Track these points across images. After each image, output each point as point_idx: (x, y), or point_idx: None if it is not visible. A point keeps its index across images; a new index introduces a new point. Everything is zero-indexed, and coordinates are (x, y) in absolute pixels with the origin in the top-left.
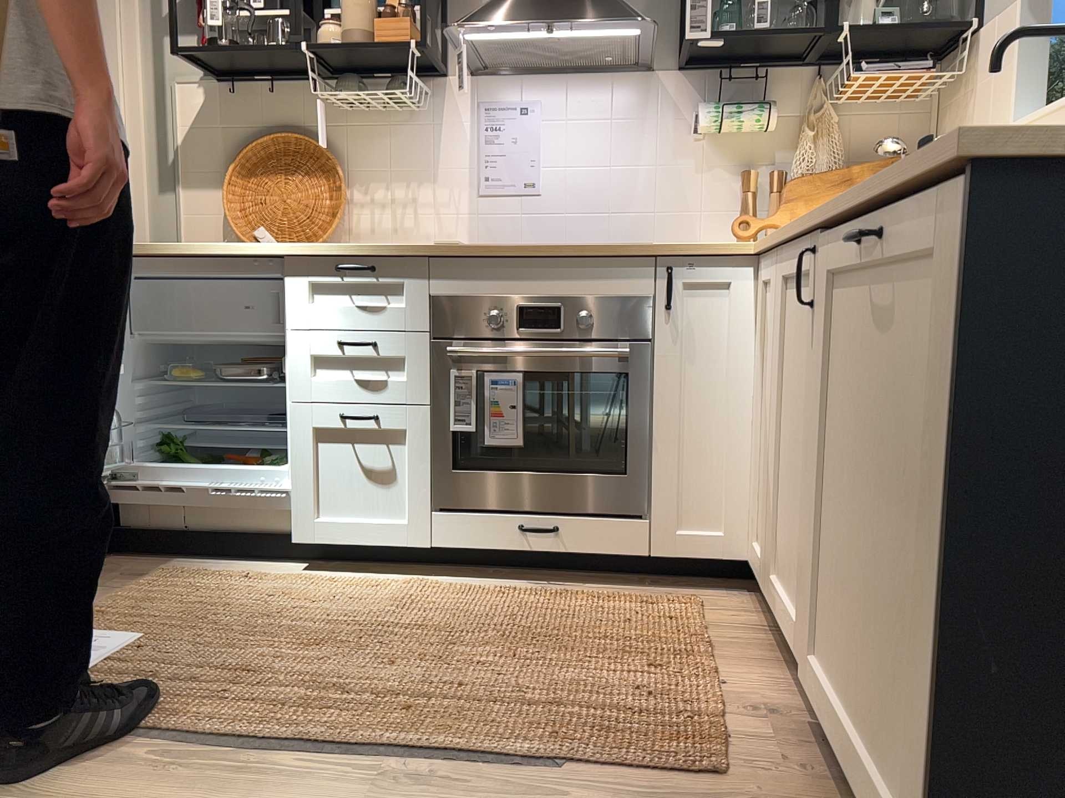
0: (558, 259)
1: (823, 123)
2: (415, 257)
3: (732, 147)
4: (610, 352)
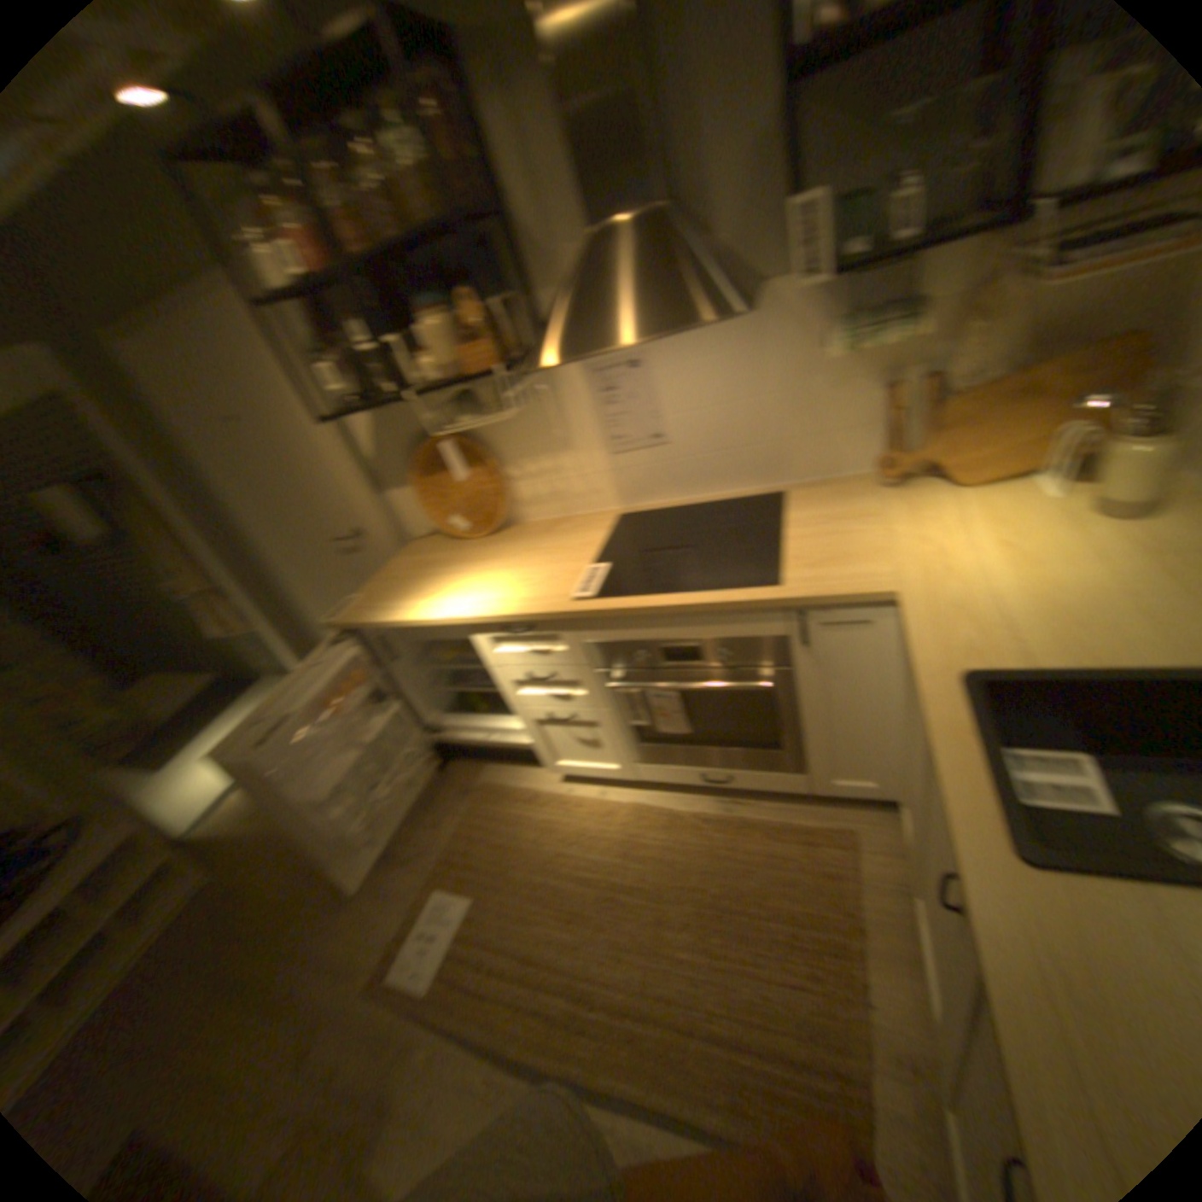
0: (682, 612)
1: (1001, 297)
2: (556, 619)
3: (873, 348)
4: (746, 684)
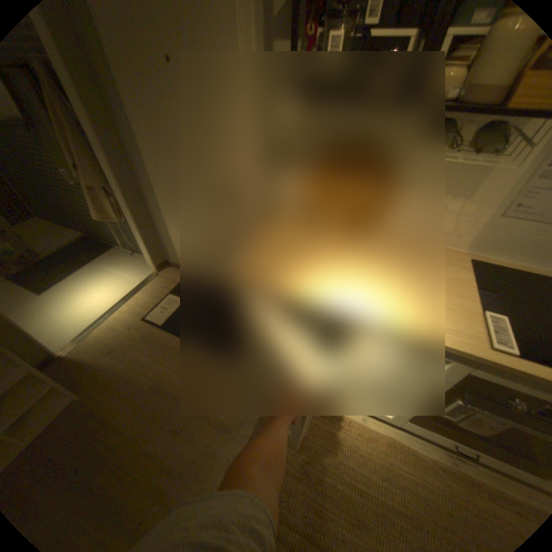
0: None
1: None
2: (475, 358)
3: None
4: None
